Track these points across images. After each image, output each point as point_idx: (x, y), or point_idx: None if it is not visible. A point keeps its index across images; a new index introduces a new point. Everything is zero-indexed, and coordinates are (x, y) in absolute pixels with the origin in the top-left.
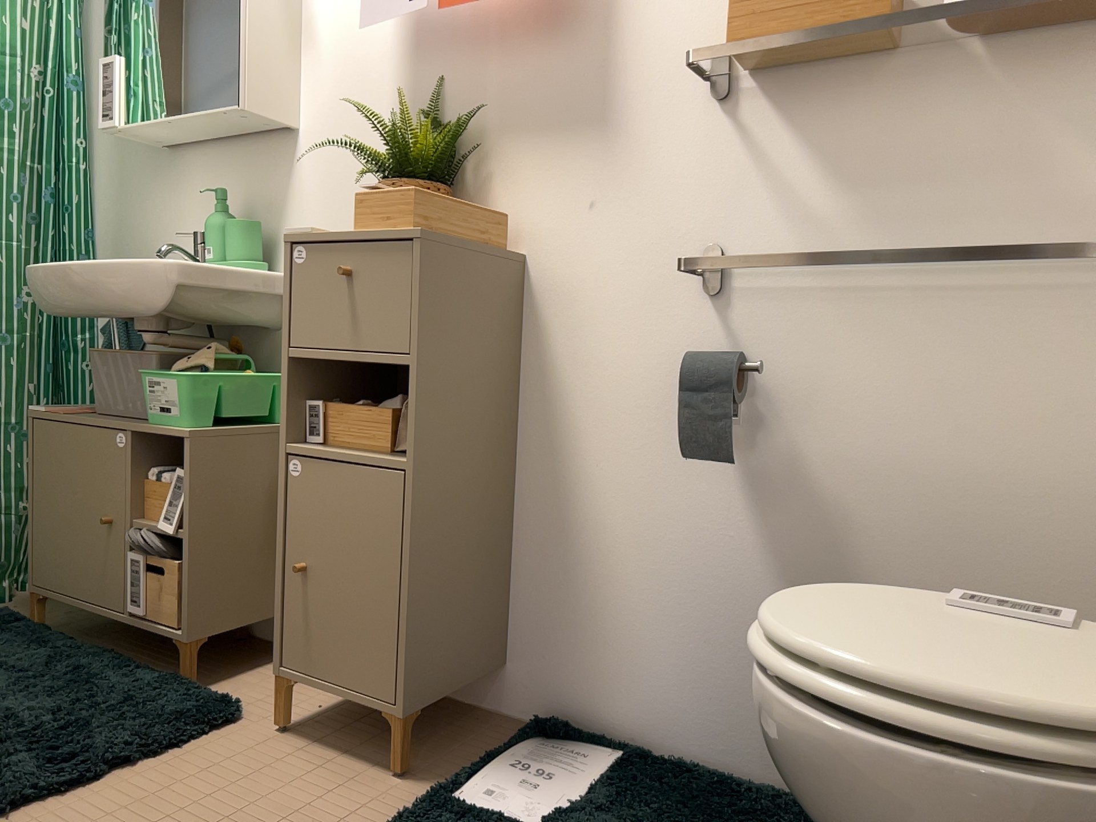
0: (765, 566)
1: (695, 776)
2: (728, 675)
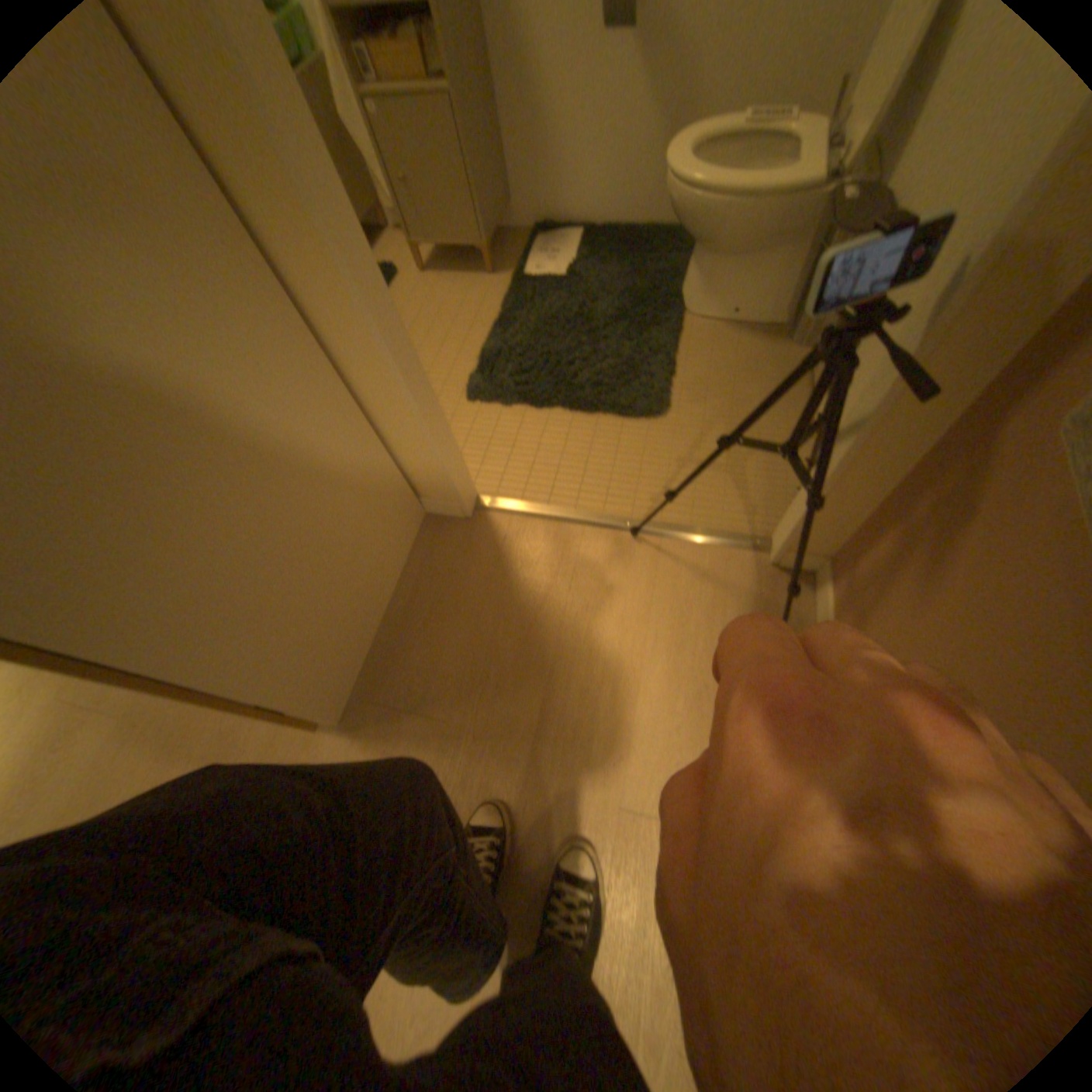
0: (648, 93)
1: (618, 227)
2: (629, 168)
